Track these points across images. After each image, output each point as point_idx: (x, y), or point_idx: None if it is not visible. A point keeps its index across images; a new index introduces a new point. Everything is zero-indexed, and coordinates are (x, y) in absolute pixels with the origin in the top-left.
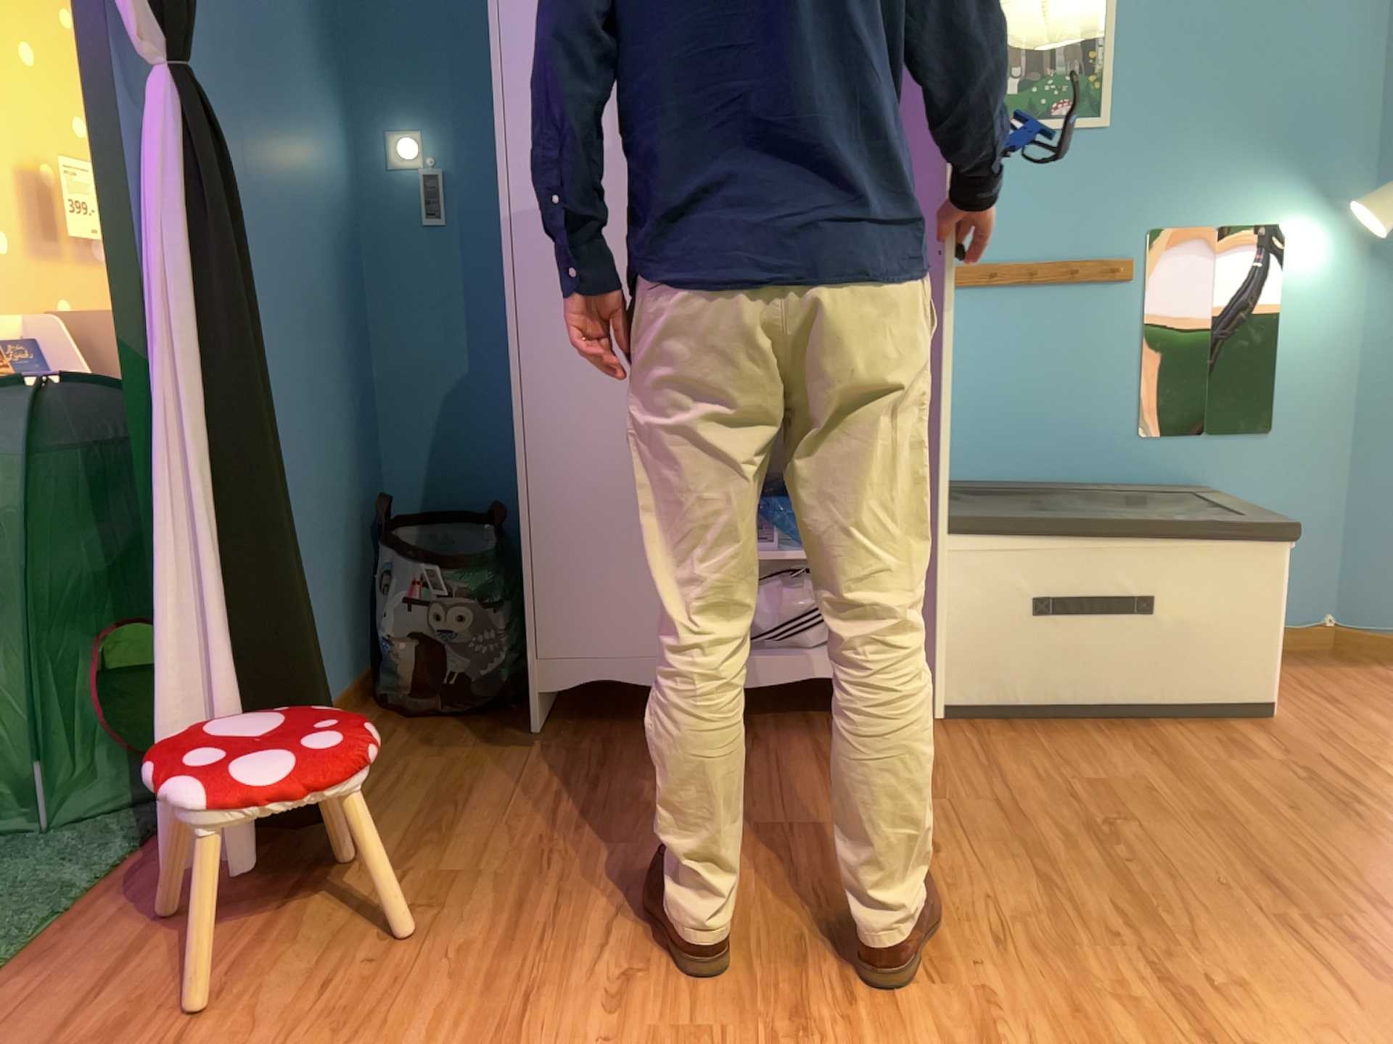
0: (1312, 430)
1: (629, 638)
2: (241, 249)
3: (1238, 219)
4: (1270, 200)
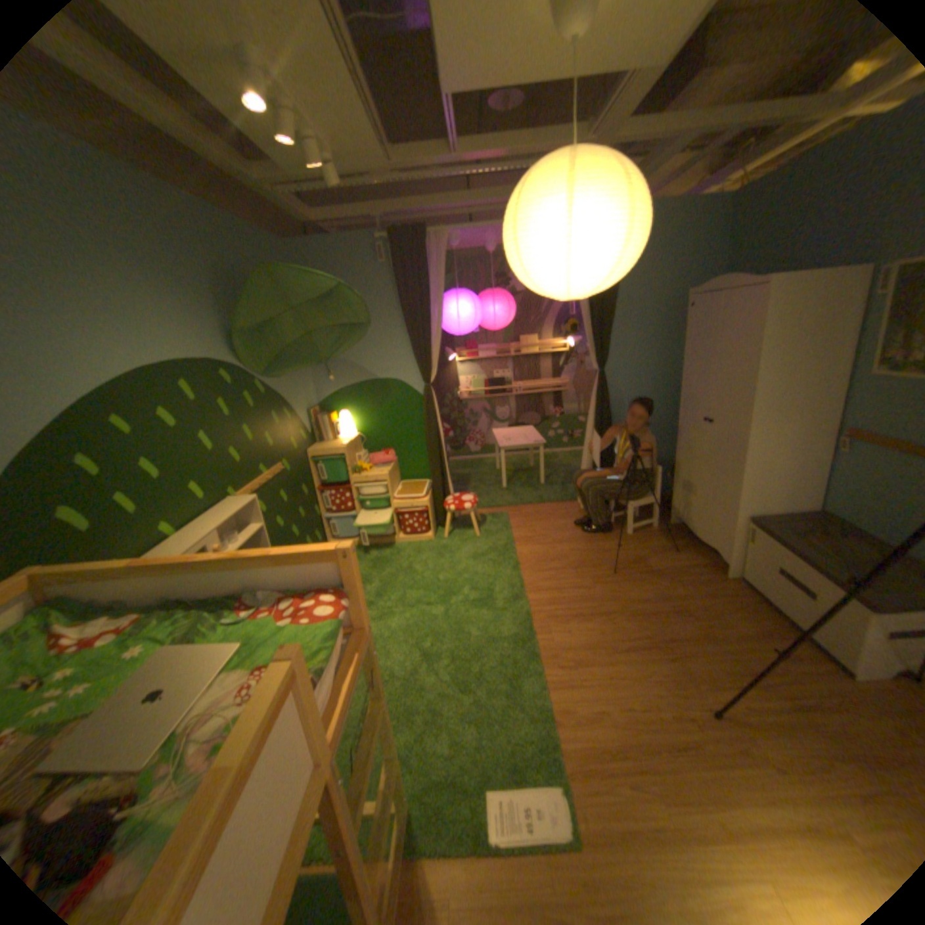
0: None
1: (685, 513)
2: (607, 404)
3: None
4: None
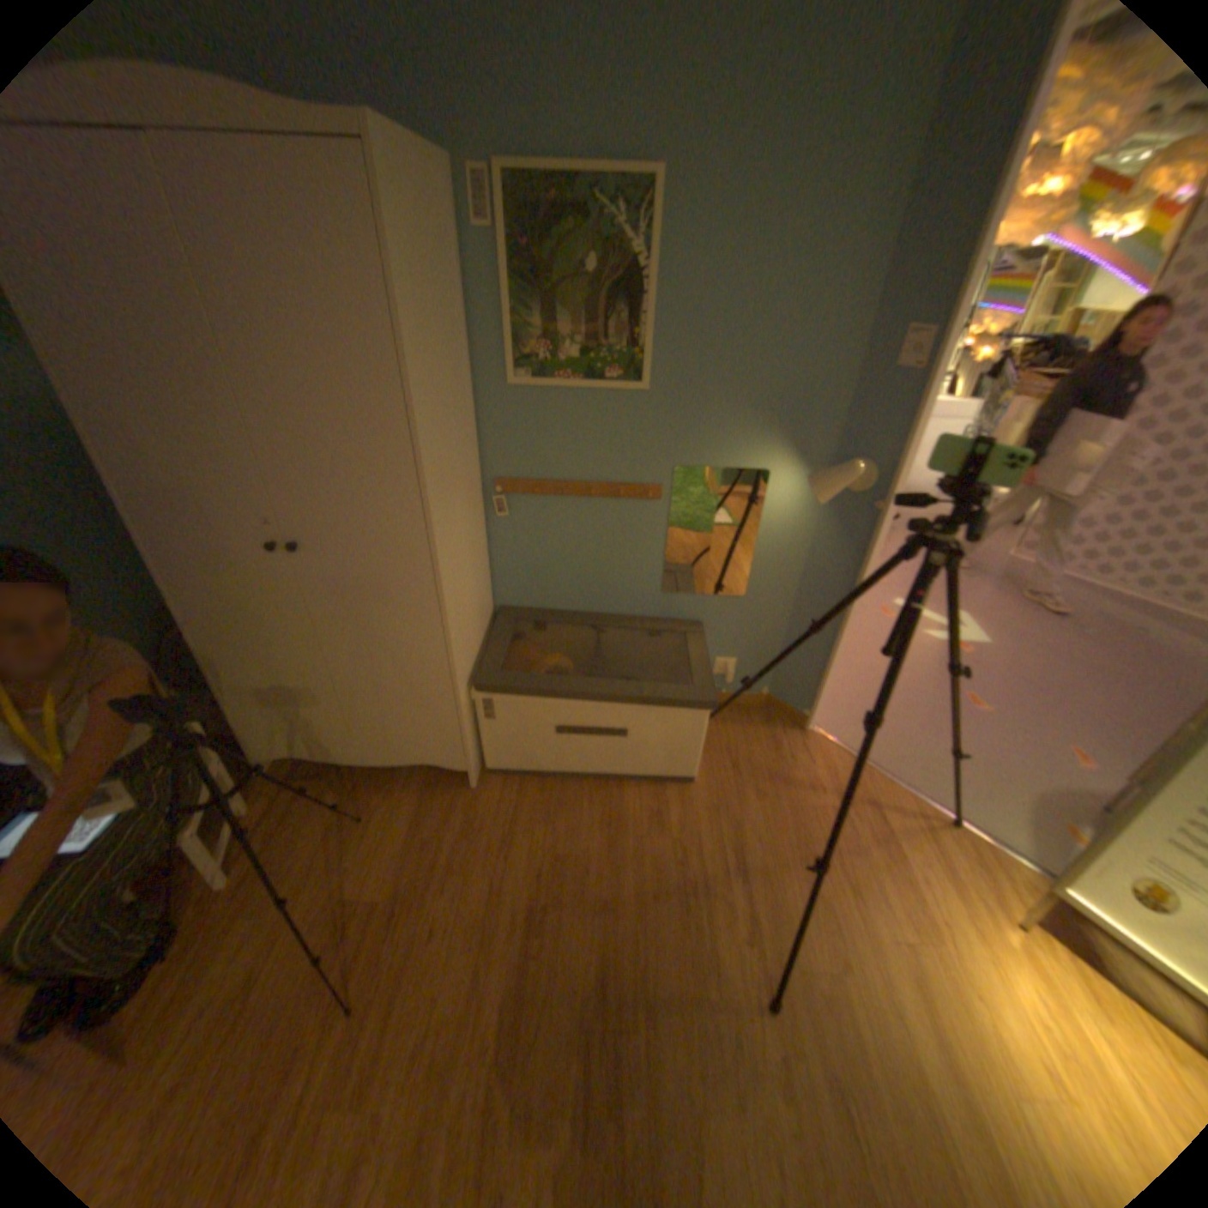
0: (768, 596)
1: (302, 742)
2: None
3: (736, 465)
4: (760, 453)
